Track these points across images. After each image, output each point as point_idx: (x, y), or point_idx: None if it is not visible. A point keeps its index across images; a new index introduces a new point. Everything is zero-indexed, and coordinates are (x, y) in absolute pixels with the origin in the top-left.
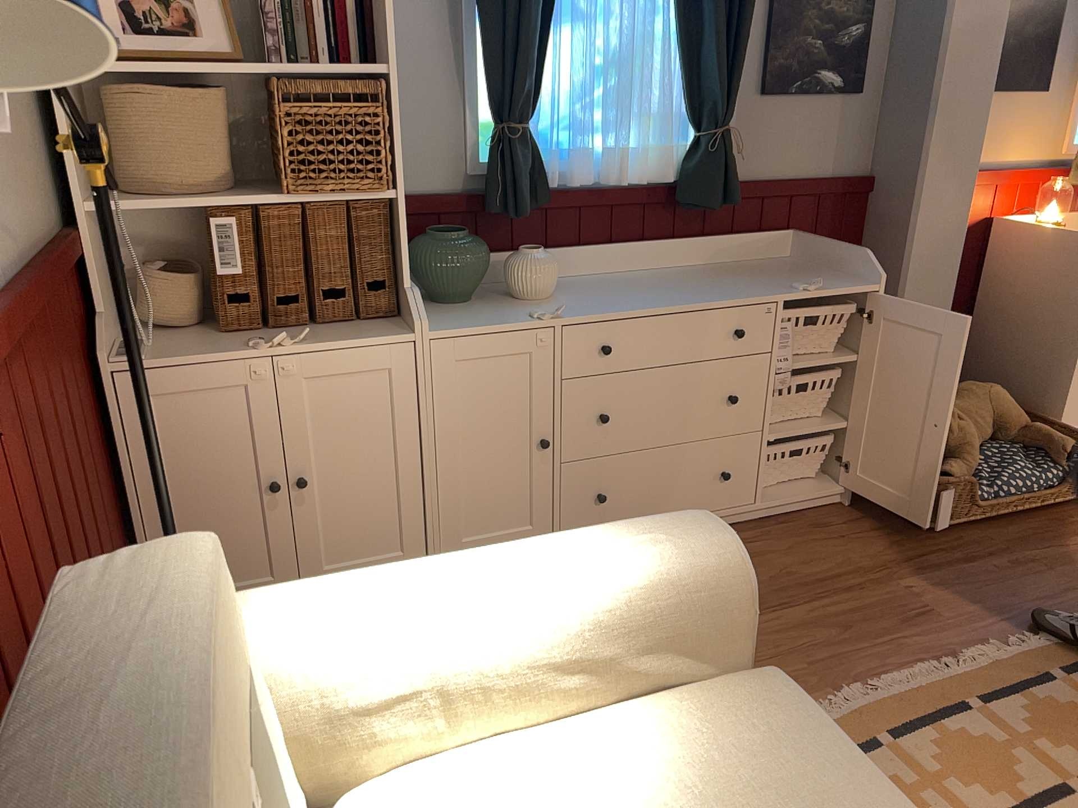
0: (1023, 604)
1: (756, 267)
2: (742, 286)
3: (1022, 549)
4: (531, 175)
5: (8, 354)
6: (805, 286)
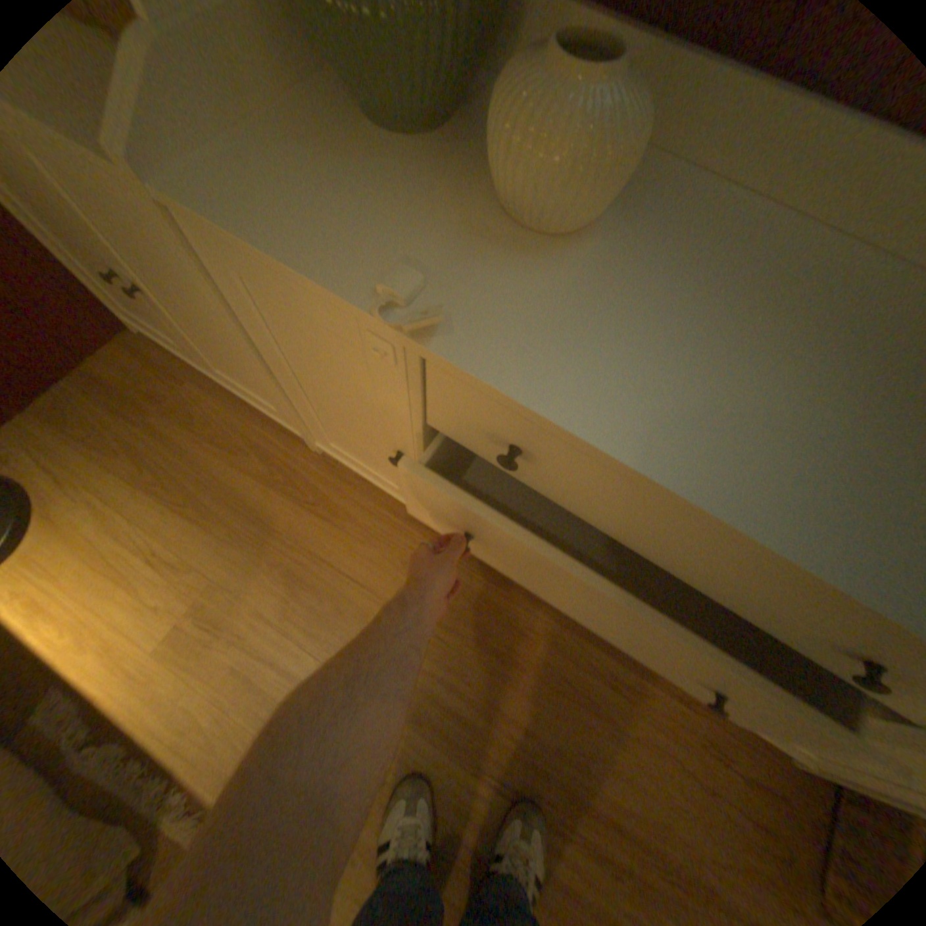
0: None
1: None
2: None
3: None
4: None
5: None
6: None
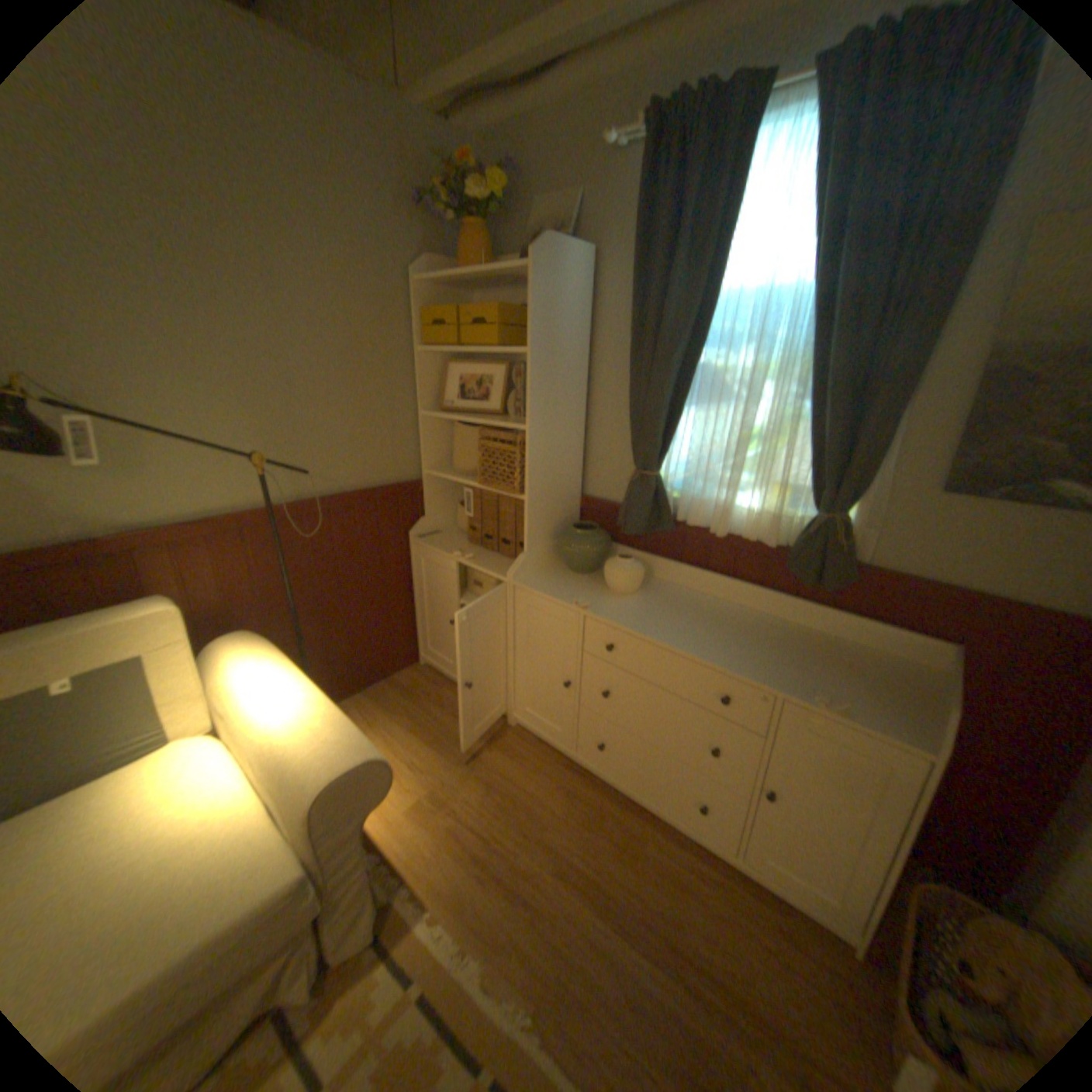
0: None
1: (865, 660)
2: (779, 665)
3: None
4: (651, 507)
5: (288, 523)
6: (827, 700)
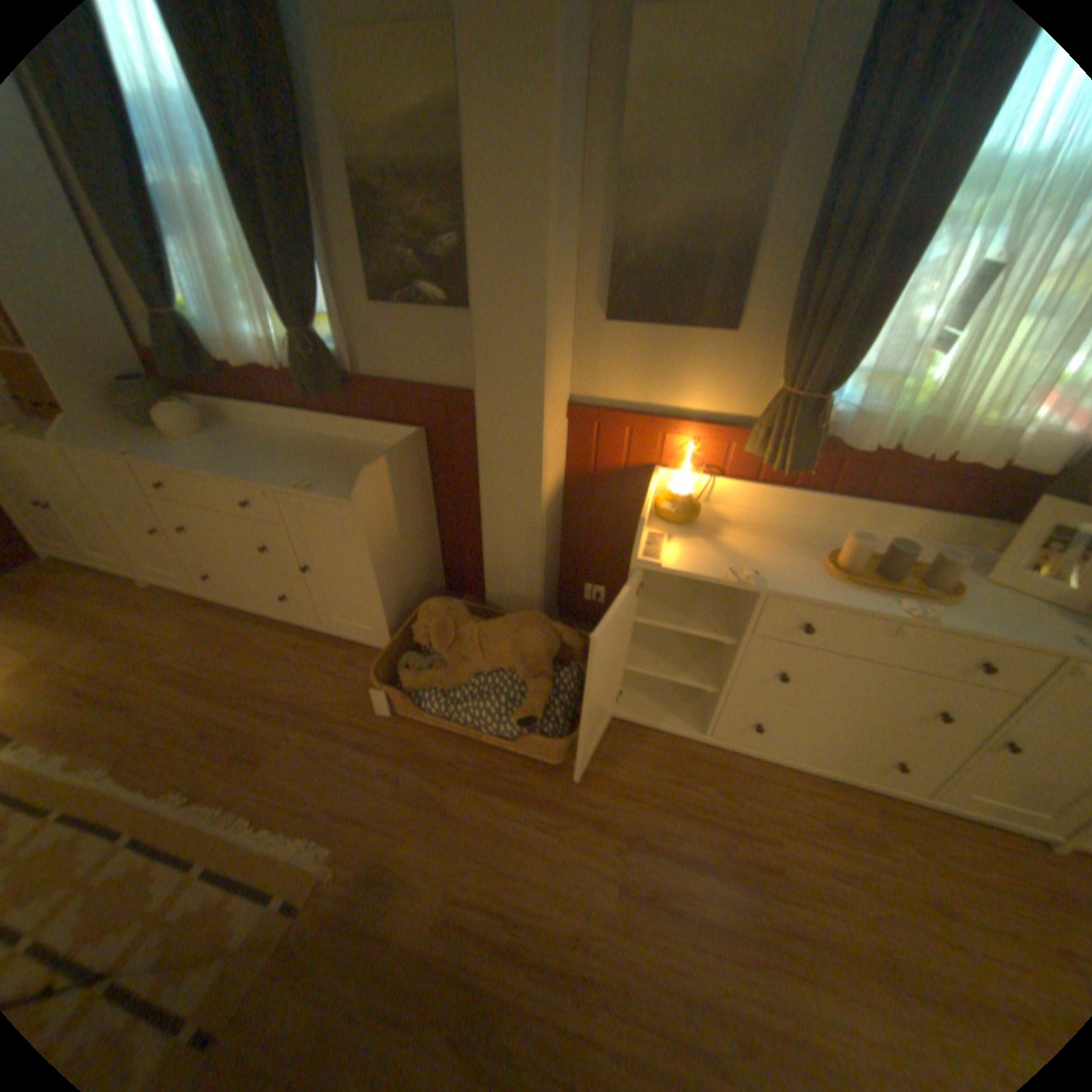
0: (309, 807)
1: (364, 454)
2: (285, 468)
3: (412, 769)
4: (178, 348)
5: None
6: (298, 483)
